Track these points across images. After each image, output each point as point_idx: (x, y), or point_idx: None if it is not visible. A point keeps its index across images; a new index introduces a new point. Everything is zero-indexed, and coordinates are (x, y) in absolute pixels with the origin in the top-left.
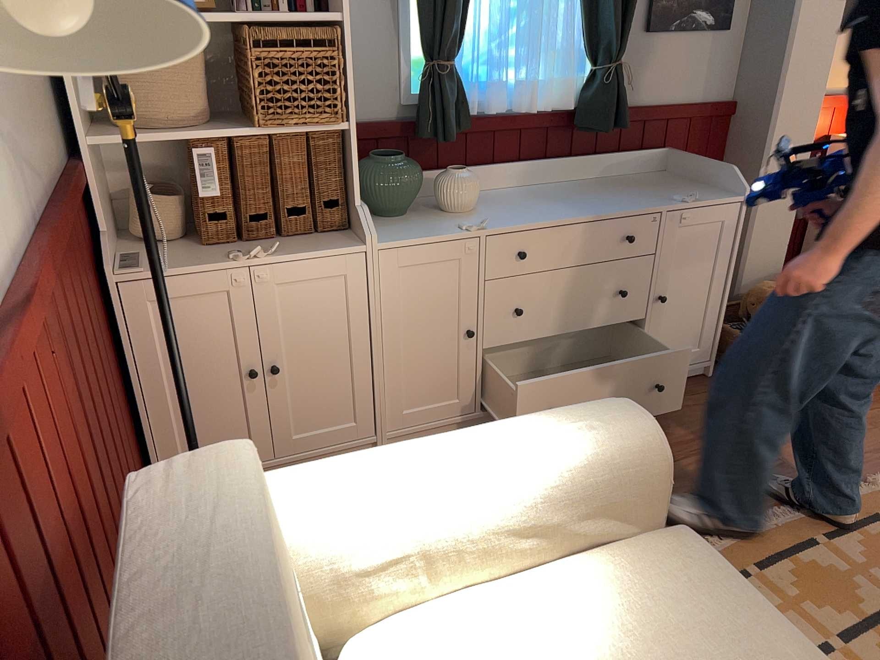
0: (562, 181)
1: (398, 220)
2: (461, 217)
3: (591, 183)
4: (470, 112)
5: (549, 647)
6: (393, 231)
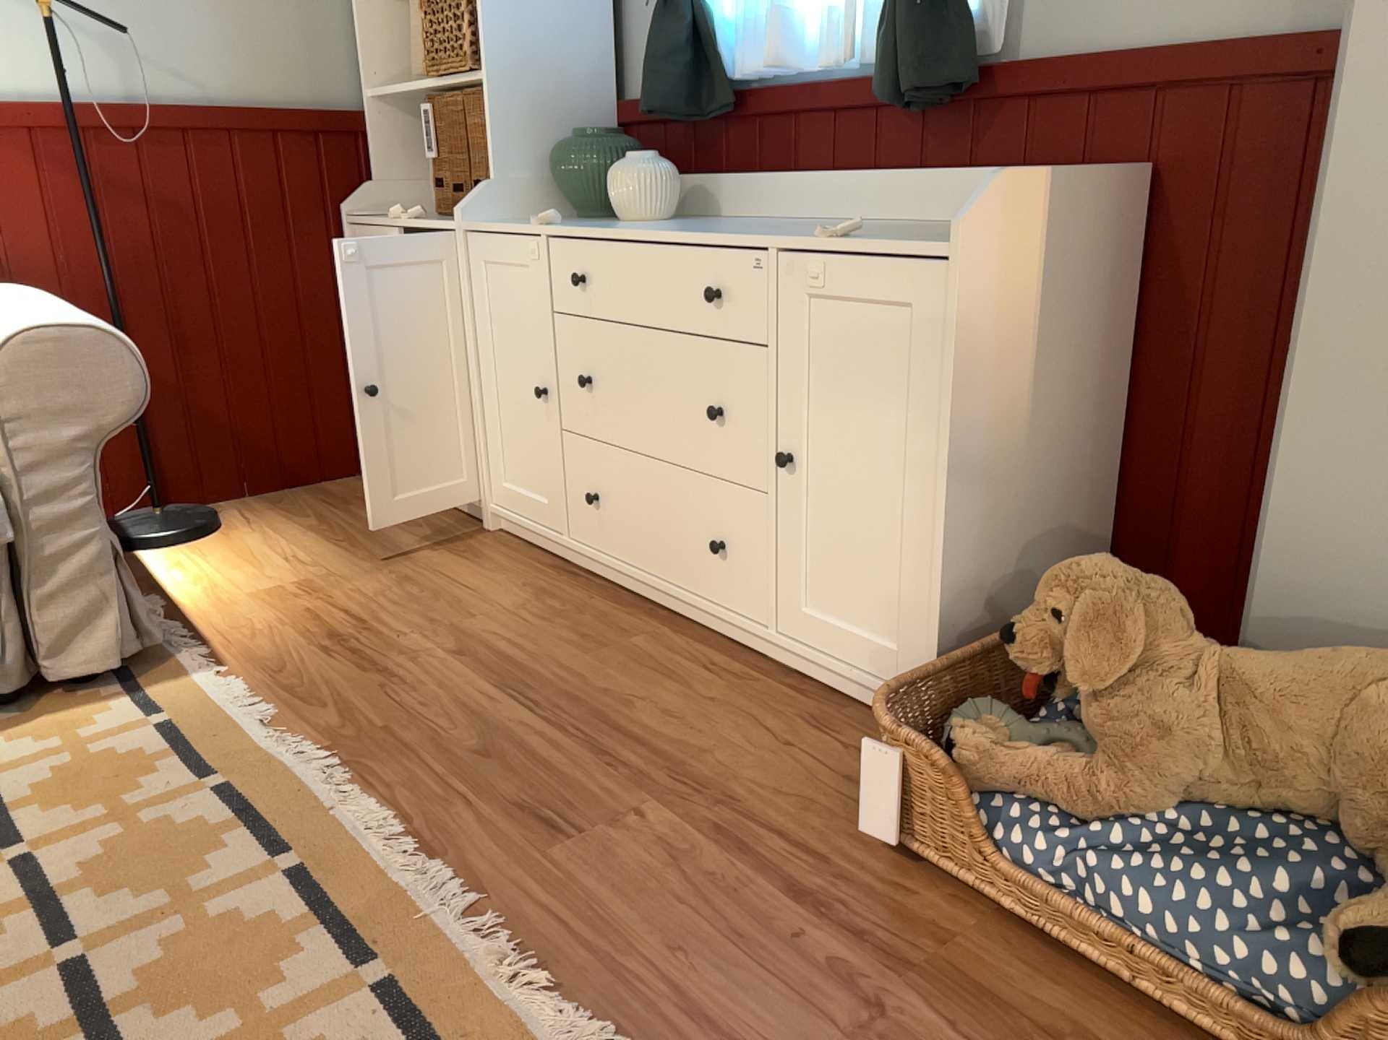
0: (874, 222)
1: (564, 221)
2: (598, 224)
3: (902, 226)
4: (725, 79)
5: None
6: (515, 223)
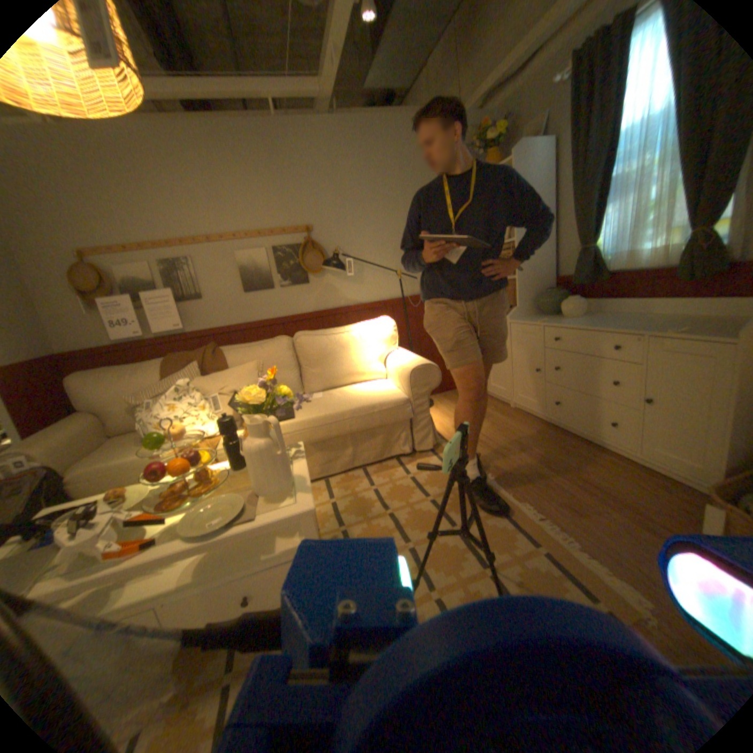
0: (675, 314)
1: (542, 316)
2: (559, 318)
3: (691, 317)
4: (607, 269)
5: (370, 386)
6: (527, 318)
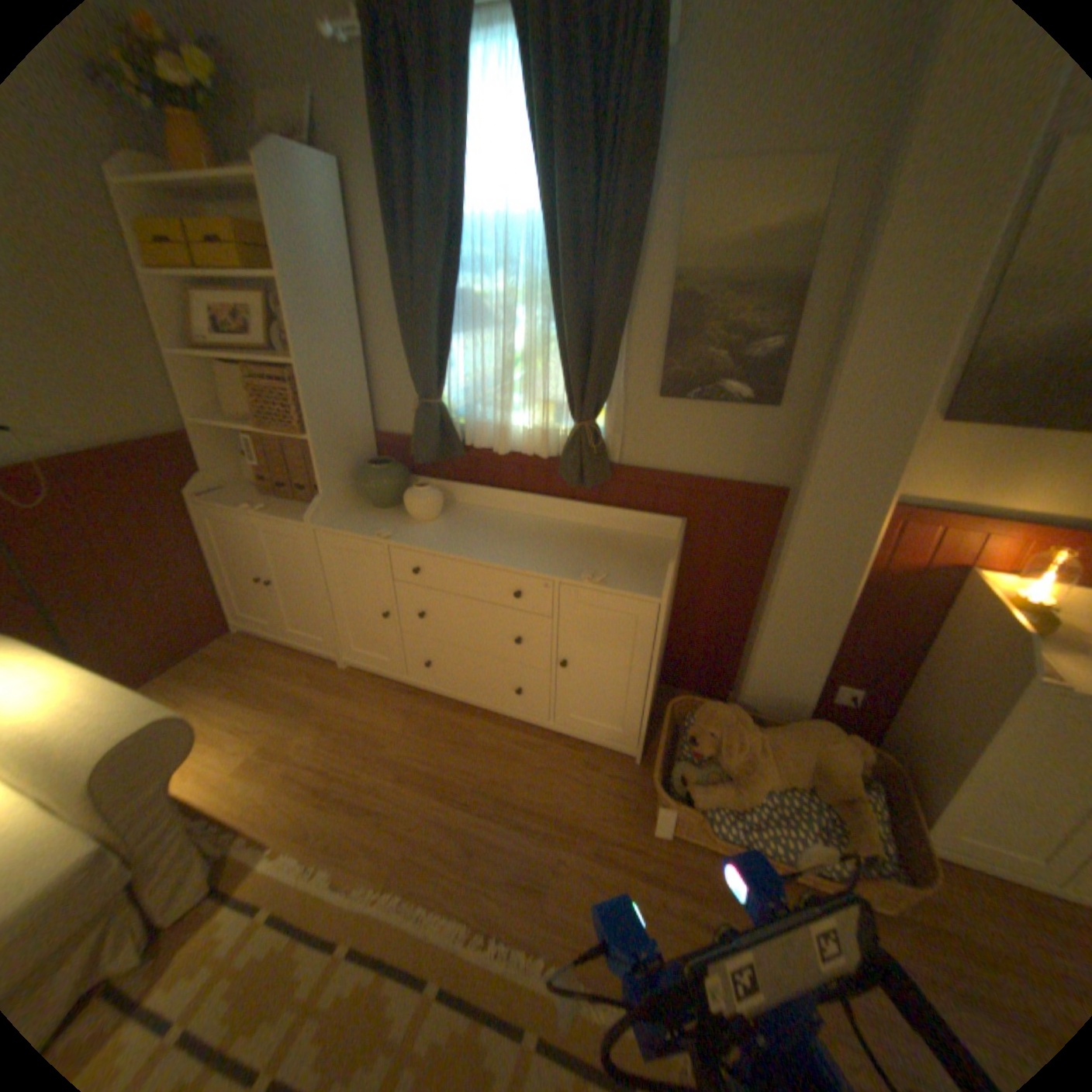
0: (554, 521)
1: (371, 512)
2: (406, 524)
3: (575, 529)
4: (462, 443)
5: None
6: (346, 520)
